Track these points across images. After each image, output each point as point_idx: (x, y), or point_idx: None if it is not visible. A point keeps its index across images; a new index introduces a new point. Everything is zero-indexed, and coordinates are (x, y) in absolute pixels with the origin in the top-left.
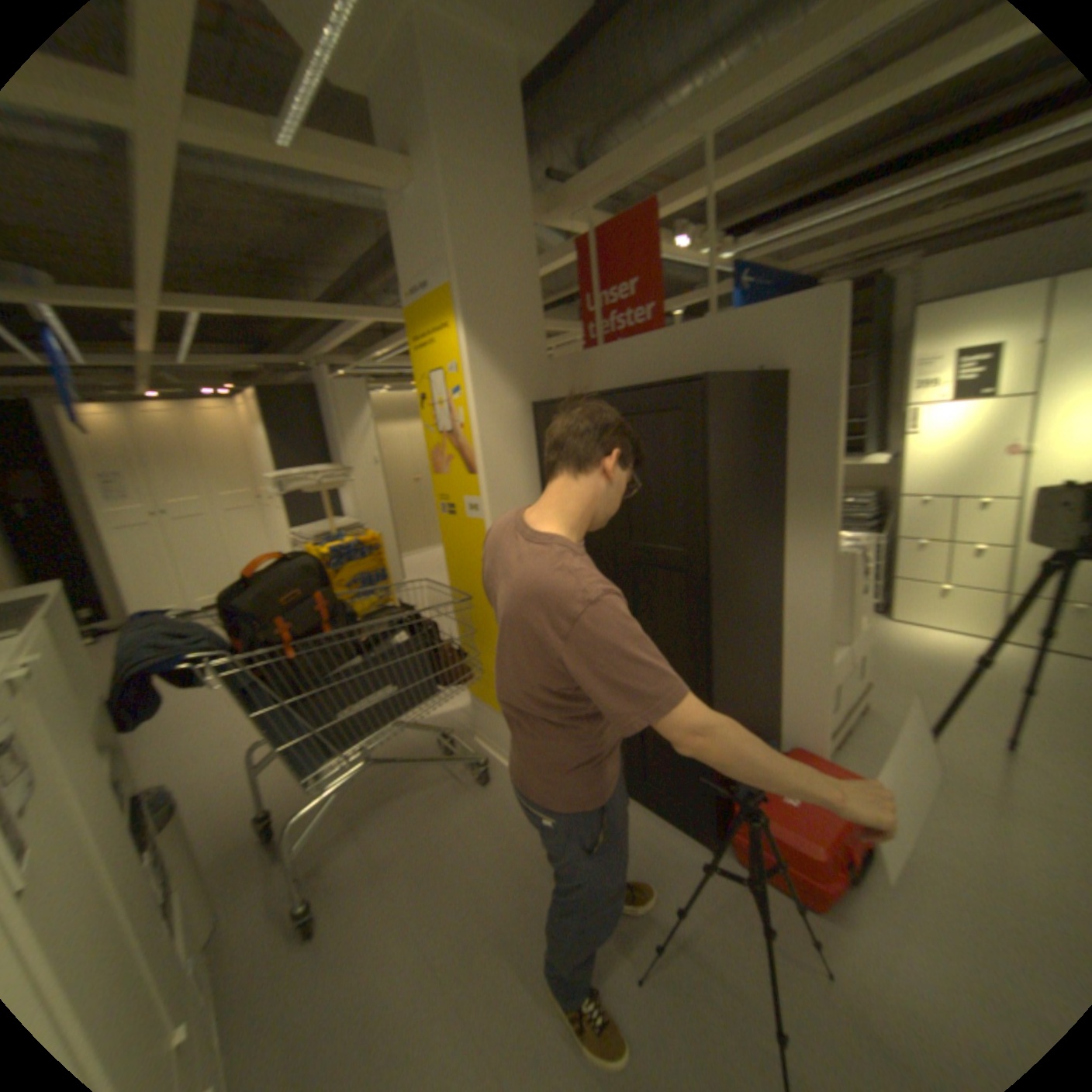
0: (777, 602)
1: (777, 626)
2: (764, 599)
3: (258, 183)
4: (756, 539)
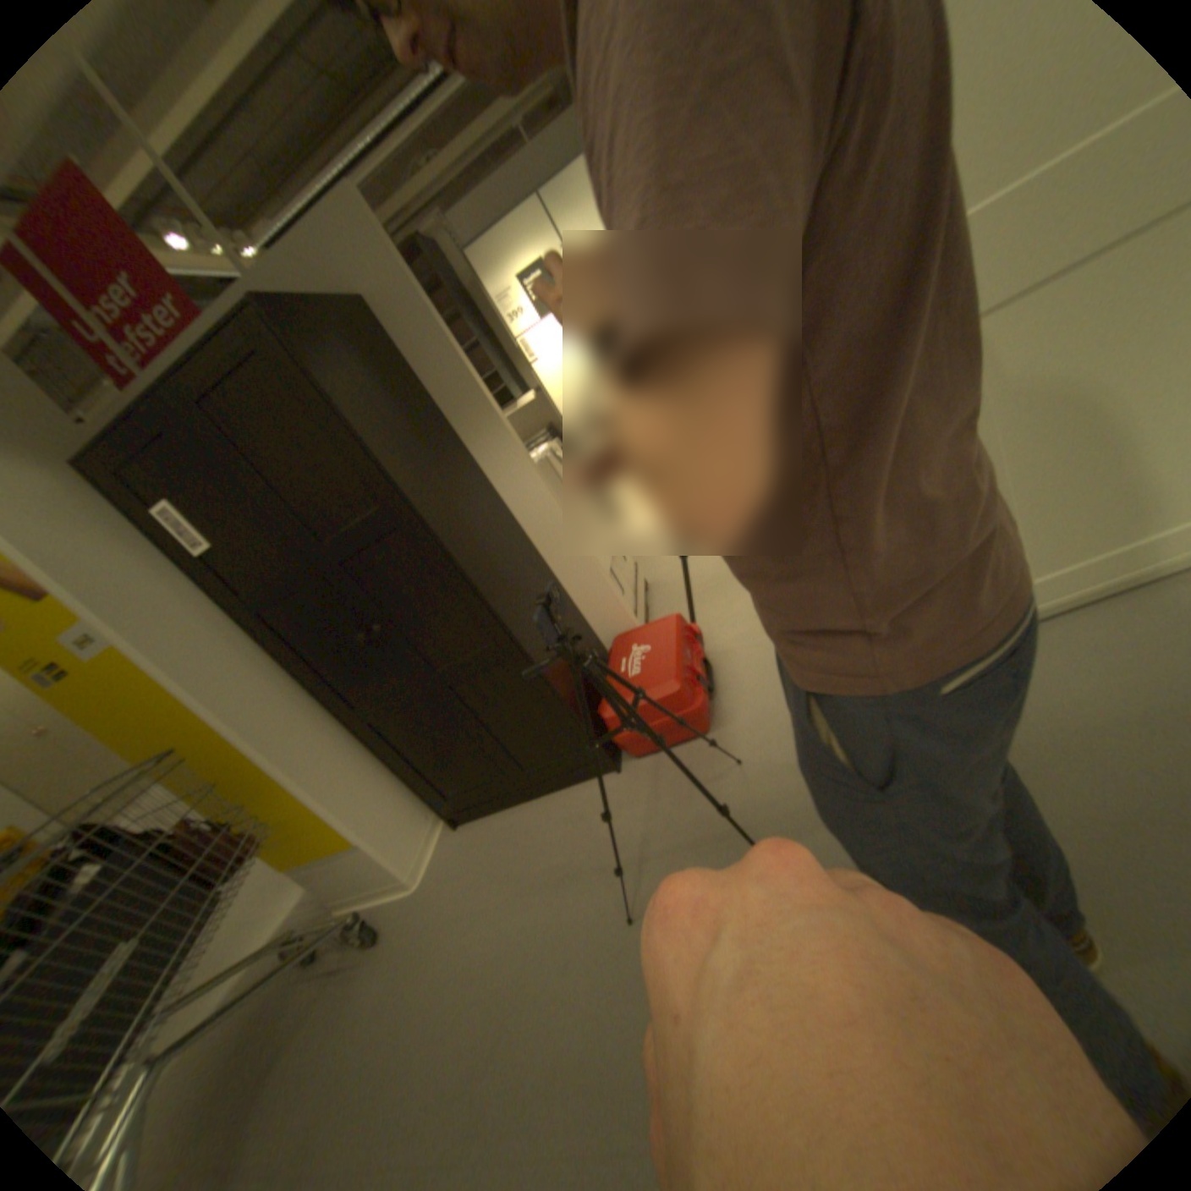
0: (511, 524)
1: (526, 546)
2: (495, 525)
3: None
4: (445, 469)
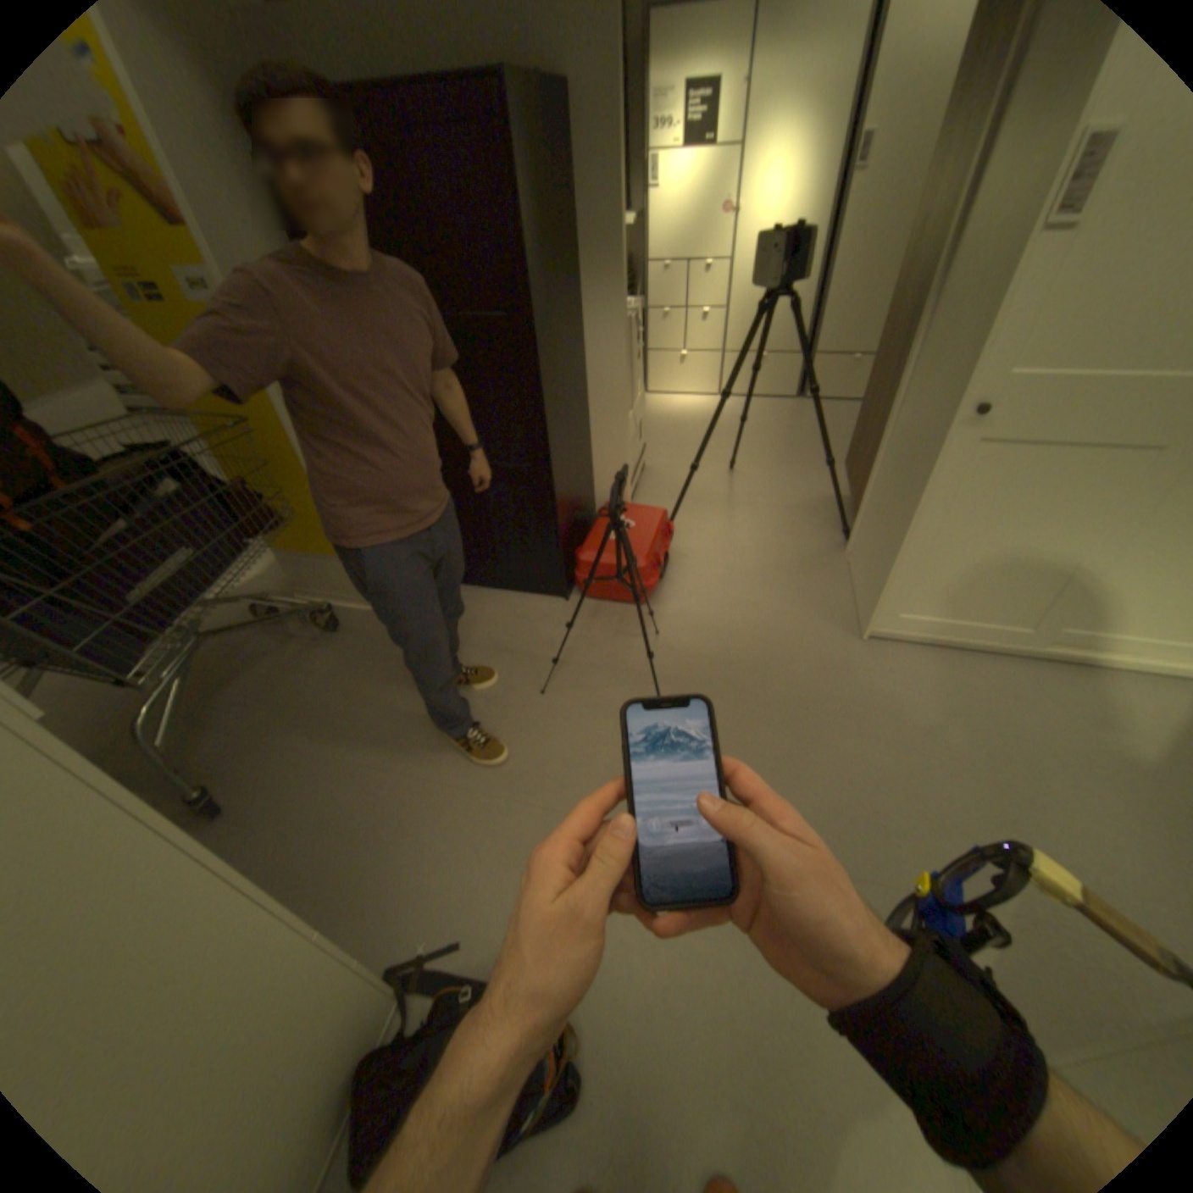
0: (581, 371)
1: (583, 395)
2: (573, 367)
3: None
4: (562, 300)
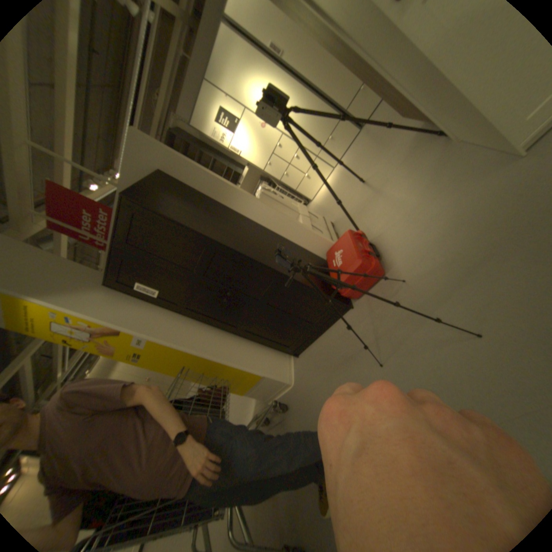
0: (260, 228)
1: (271, 233)
2: (254, 231)
3: None
4: (223, 220)
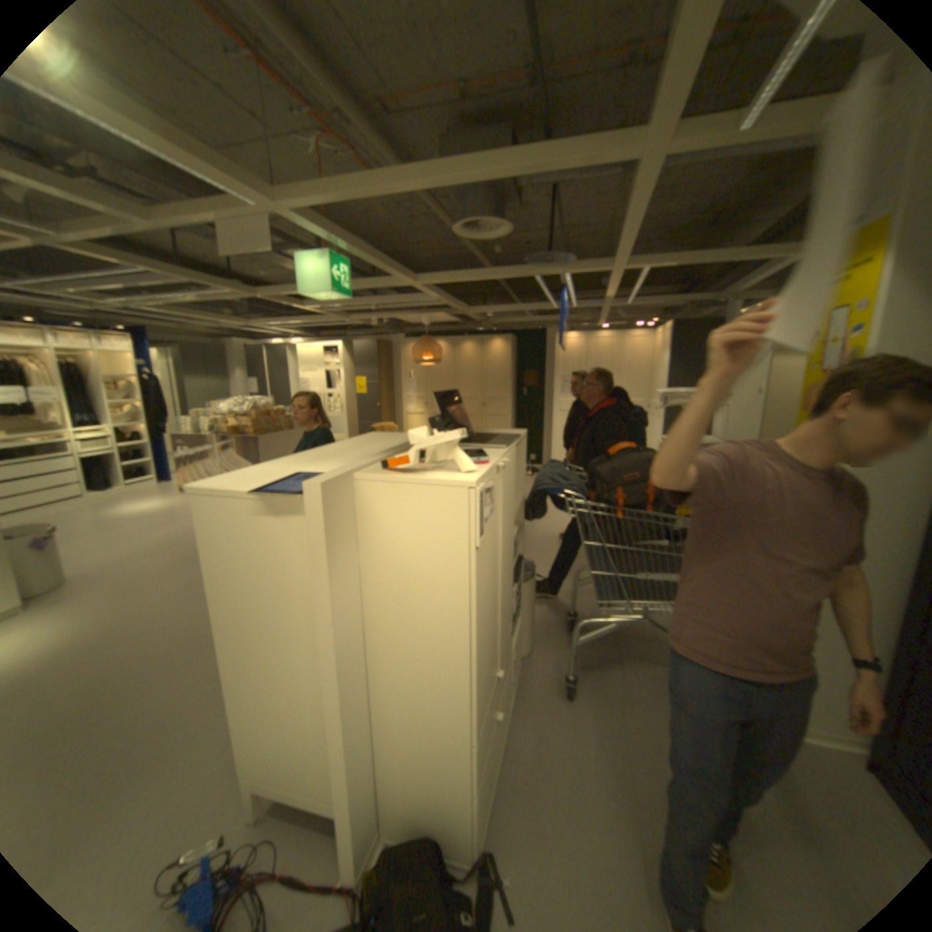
0: None
1: None
2: None
3: (719, 158)
4: None
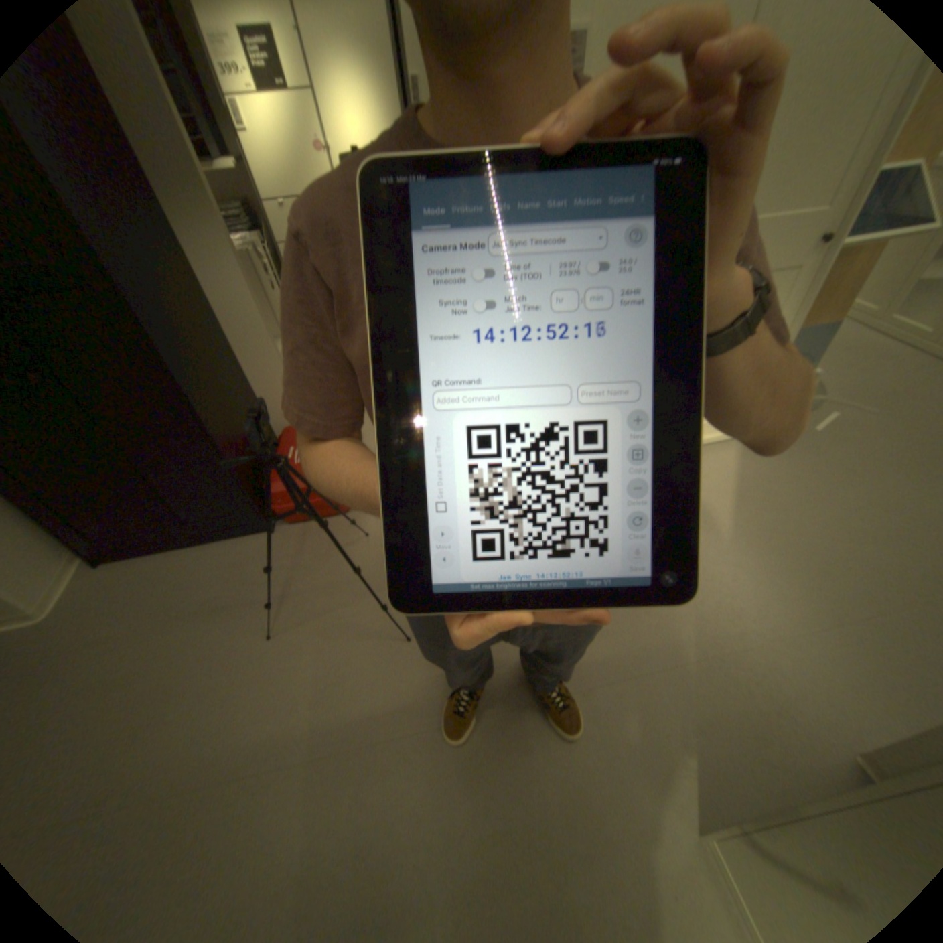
0: (204, 308)
1: (216, 332)
2: (189, 306)
3: None
4: (143, 237)
